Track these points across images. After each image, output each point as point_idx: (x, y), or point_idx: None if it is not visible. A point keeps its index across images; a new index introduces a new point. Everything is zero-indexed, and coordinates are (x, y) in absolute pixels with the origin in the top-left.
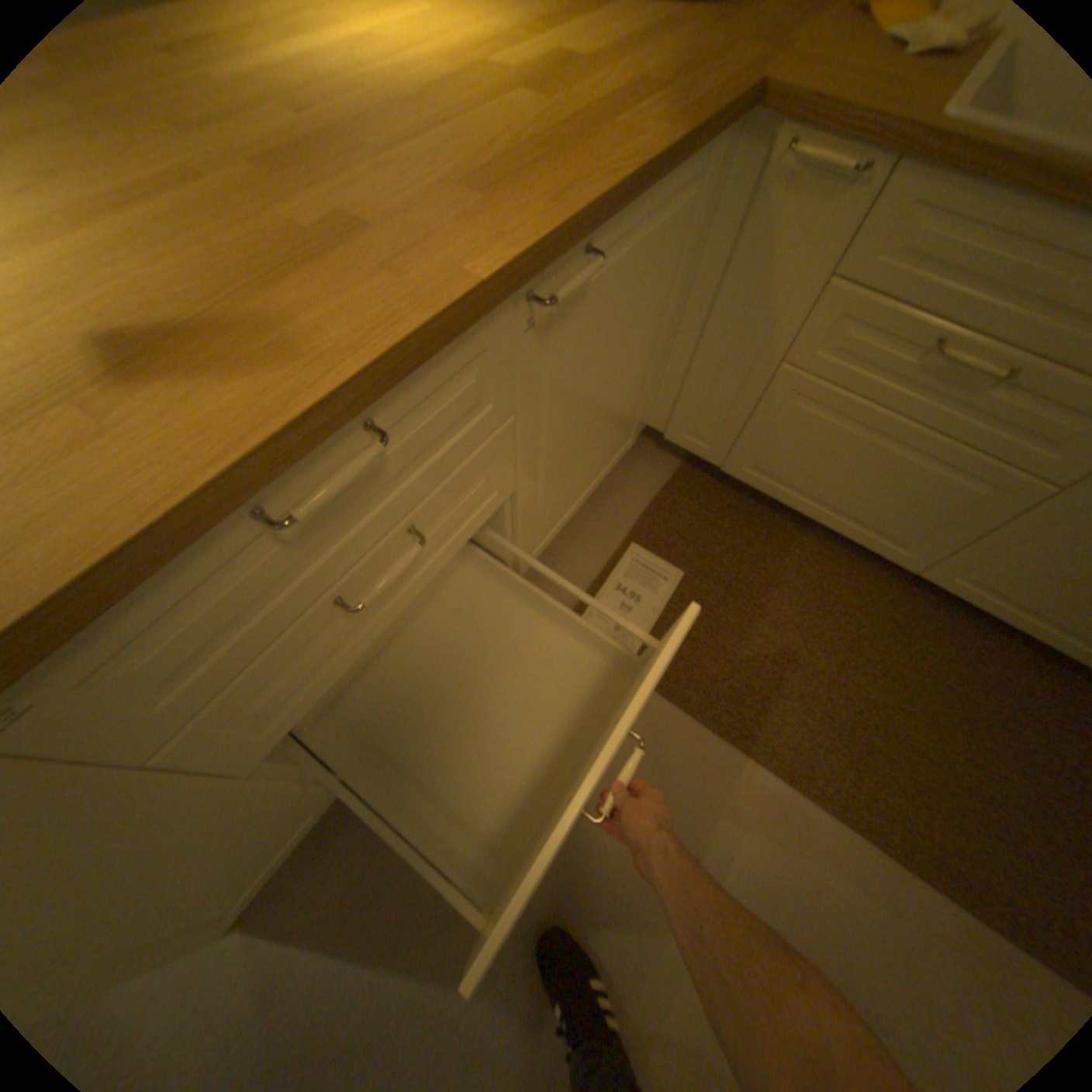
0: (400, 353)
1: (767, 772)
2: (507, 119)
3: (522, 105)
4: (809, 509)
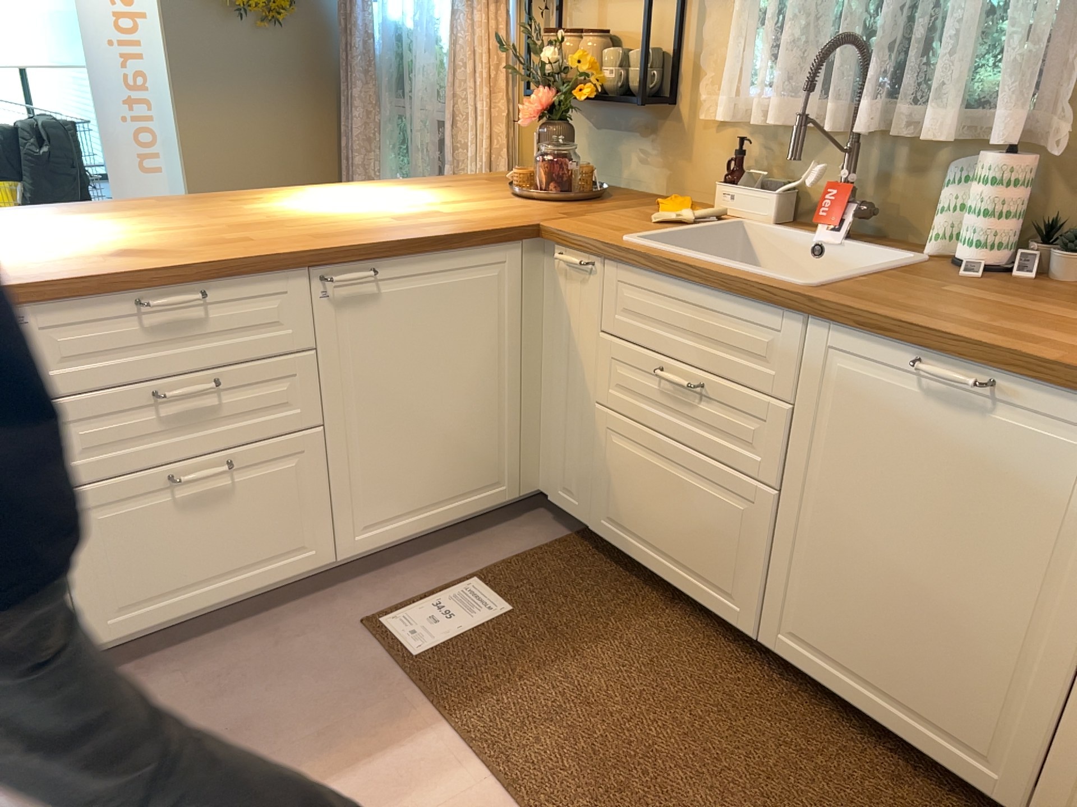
0: (226, 266)
1: (489, 774)
2: (363, 225)
3: (377, 222)
4: (655, 564)
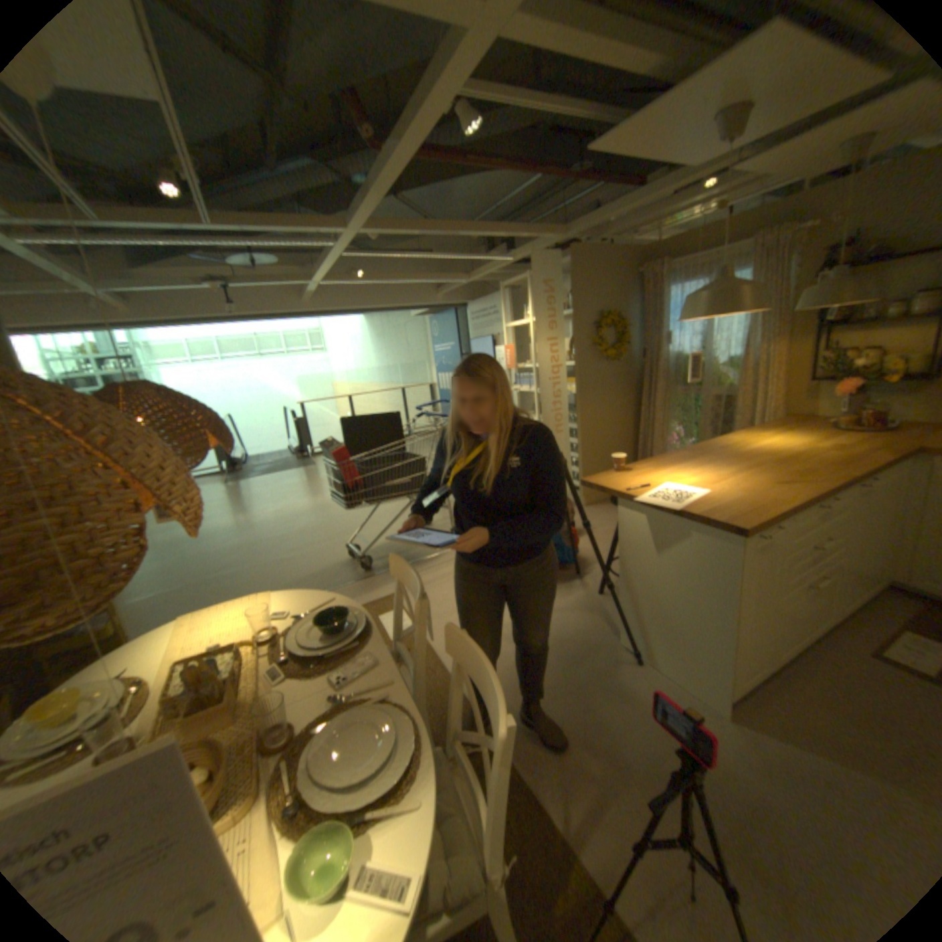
0: (844, 485)
1: None
2: (835, 456)
3: (837, 453)
4: None
